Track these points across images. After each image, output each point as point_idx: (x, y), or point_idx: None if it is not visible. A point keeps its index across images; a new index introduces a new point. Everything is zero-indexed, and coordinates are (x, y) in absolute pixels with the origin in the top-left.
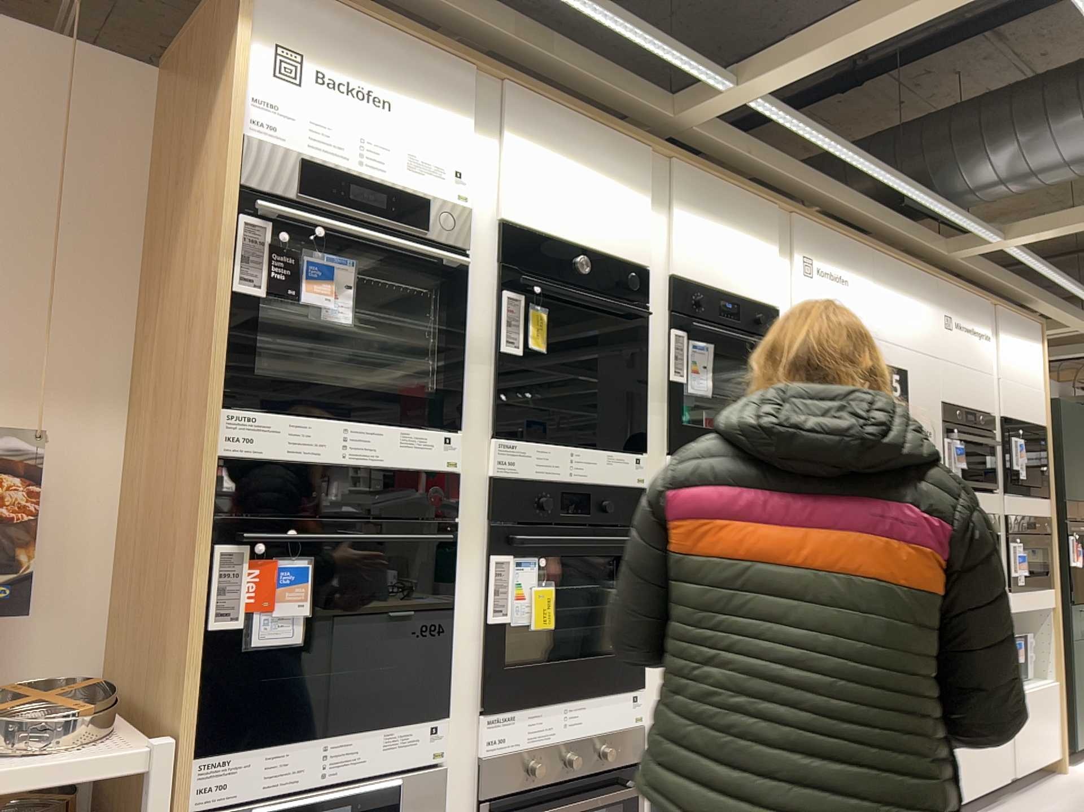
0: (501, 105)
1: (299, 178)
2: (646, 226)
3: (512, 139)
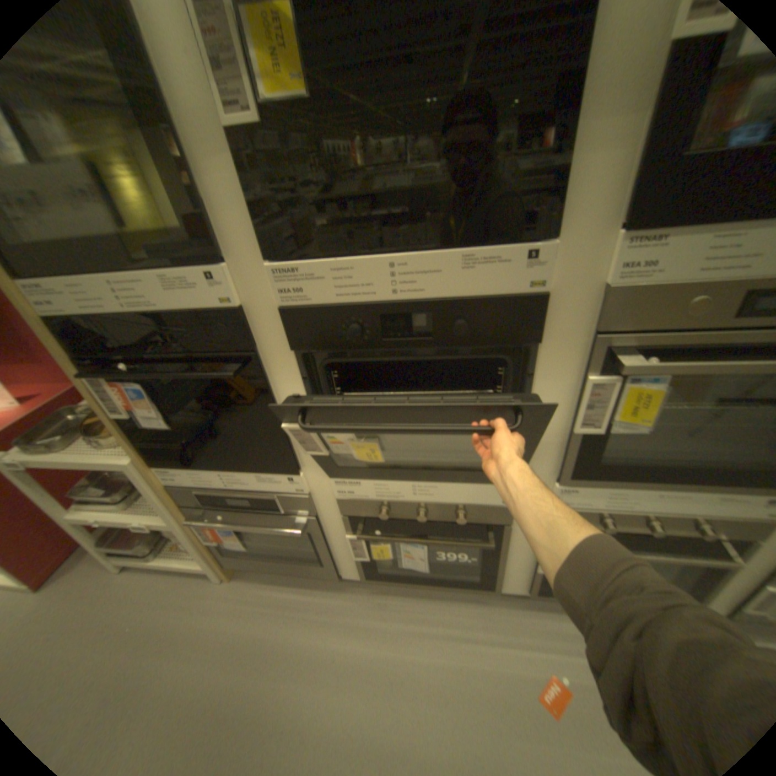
0: None
1: None
2: None
3: None
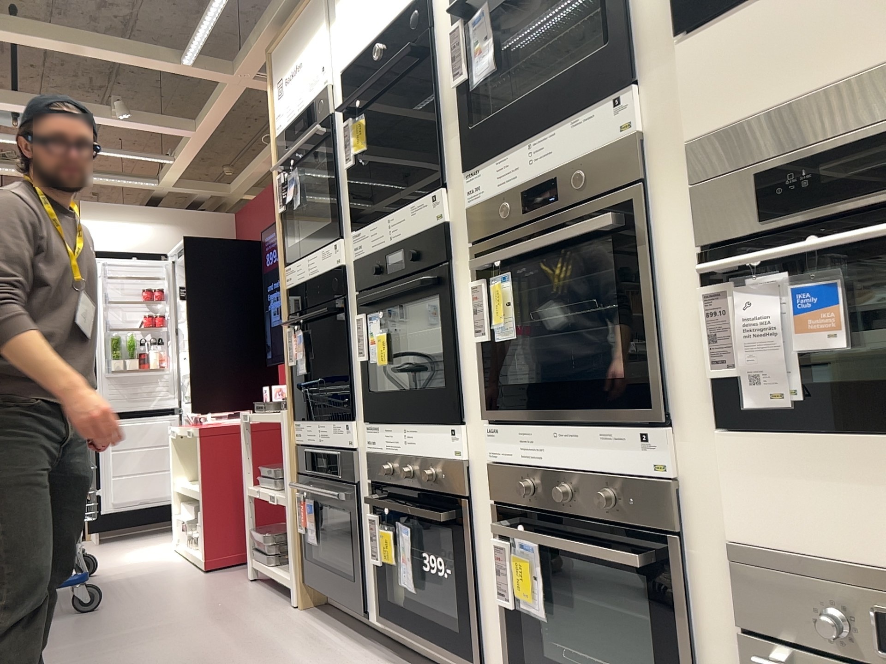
0: None
1: (283, 142)
2: None
3: (336, 5)
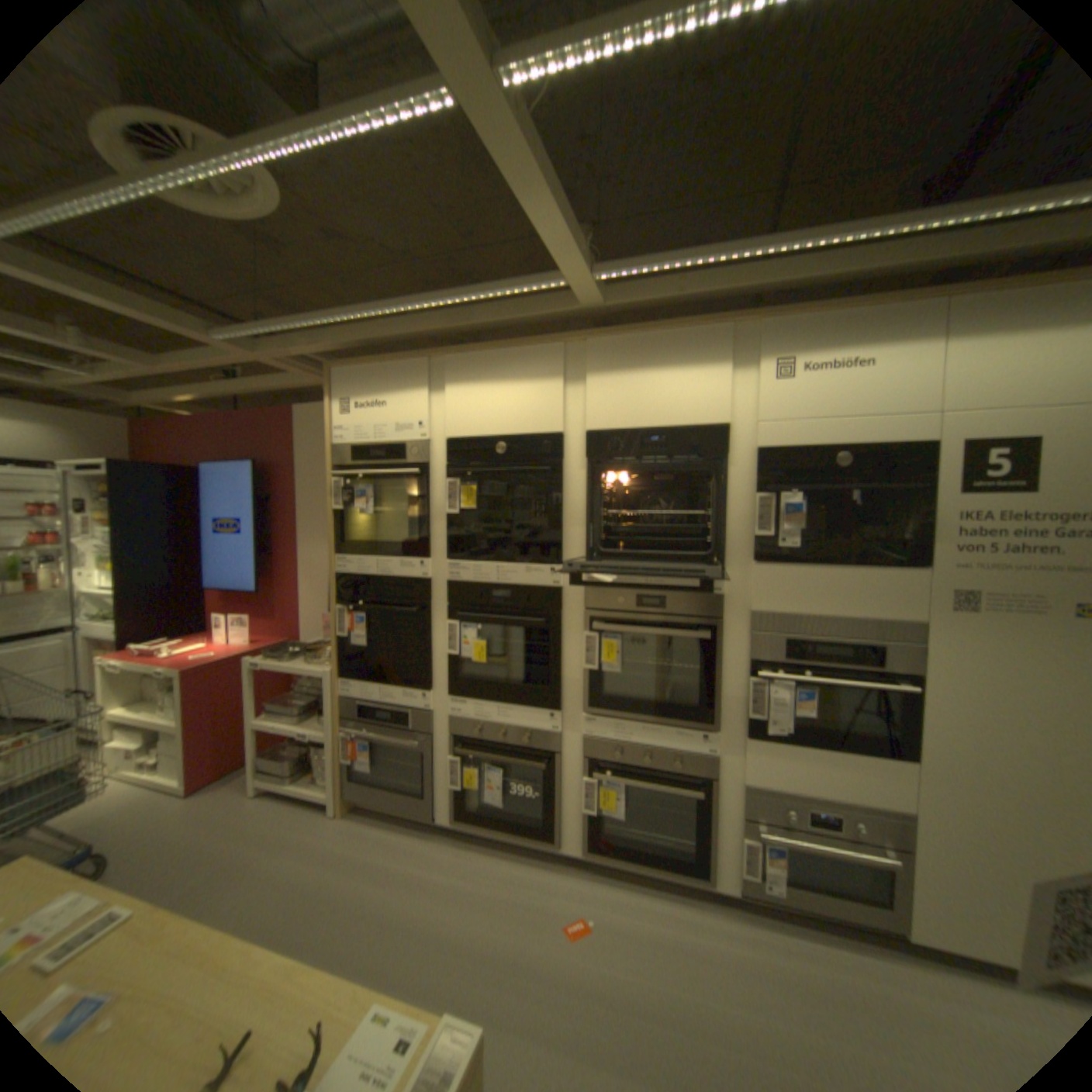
0: (444, 366)
1: (346, 454)
2: (567, 398)
3: (448, 385)
